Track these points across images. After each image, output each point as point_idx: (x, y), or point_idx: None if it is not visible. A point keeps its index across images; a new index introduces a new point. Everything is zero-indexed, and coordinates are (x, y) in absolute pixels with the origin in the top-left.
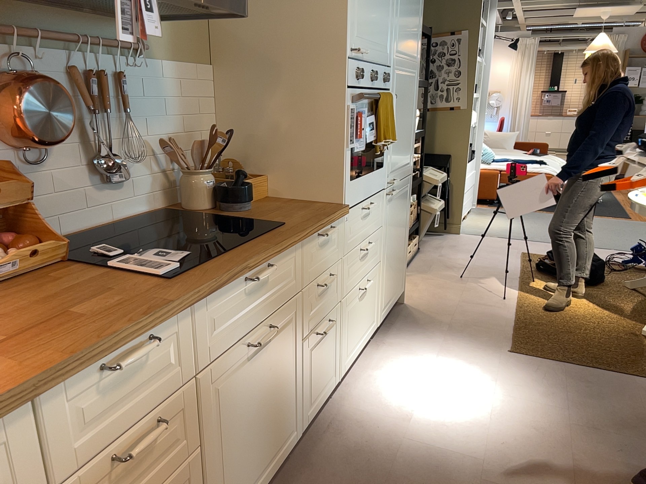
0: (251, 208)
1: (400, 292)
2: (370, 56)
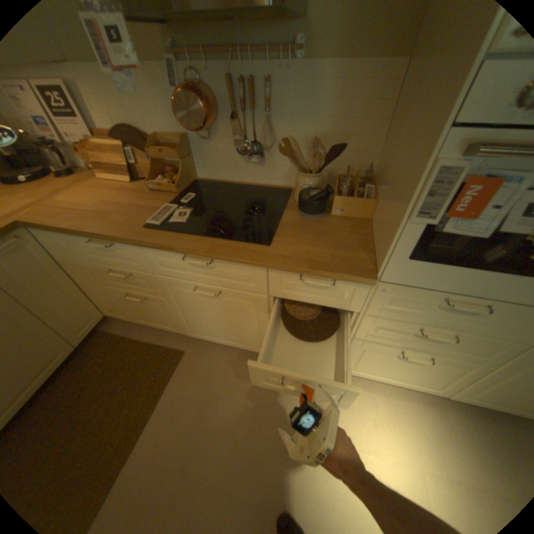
0: (313, 220)
1: None
2: None
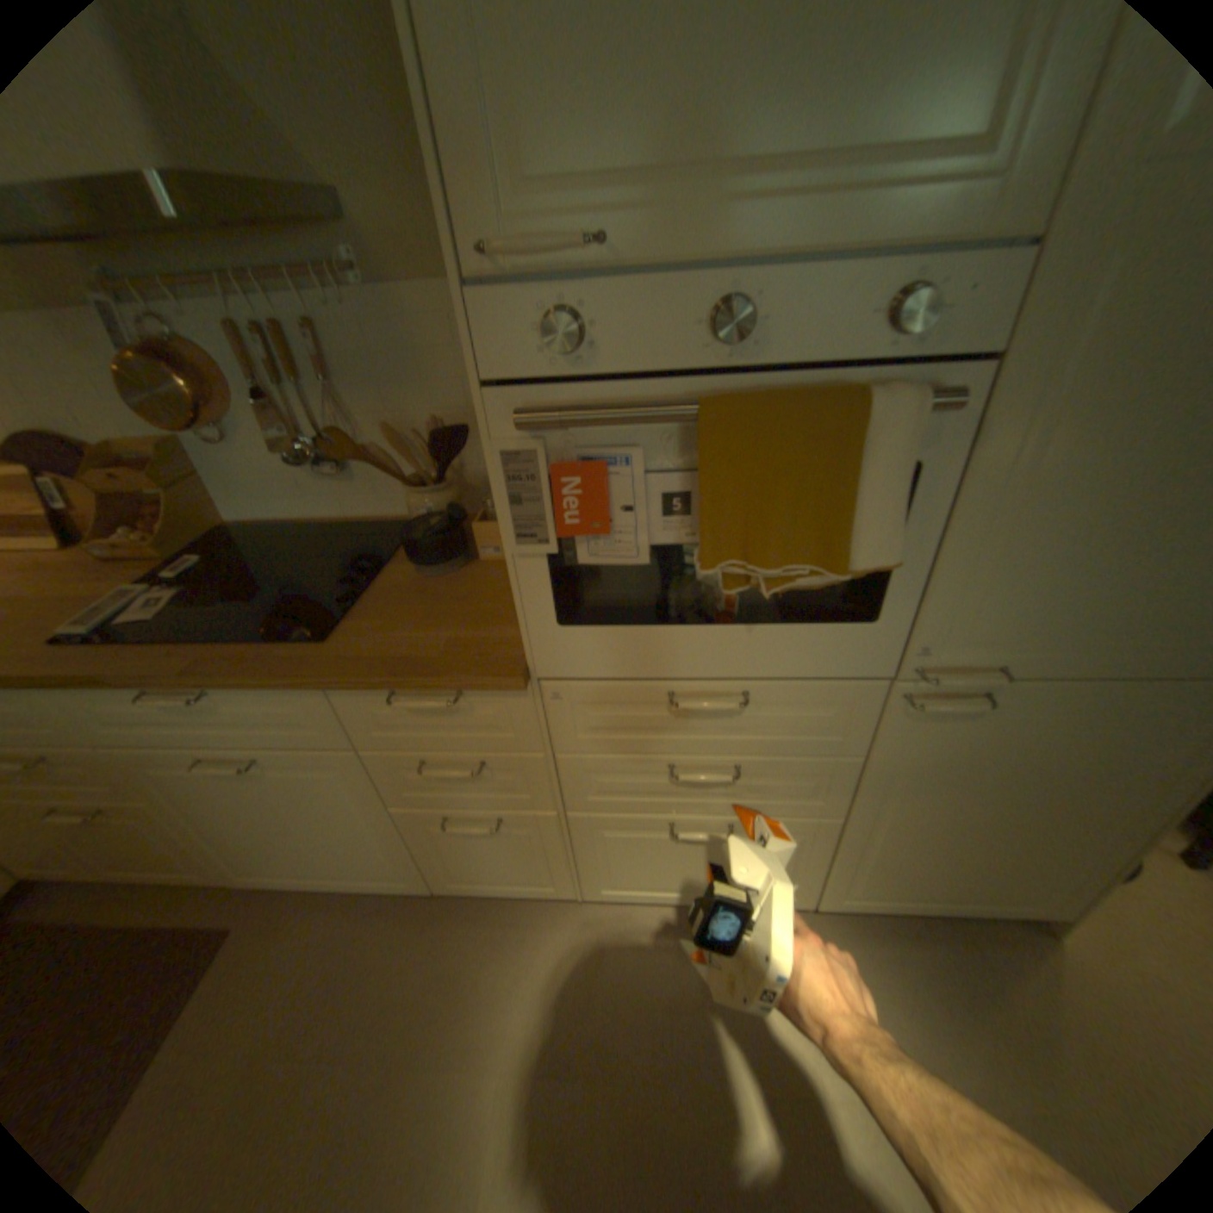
0: (436, 577)
1: (1029, 915)
2: (696, 227)
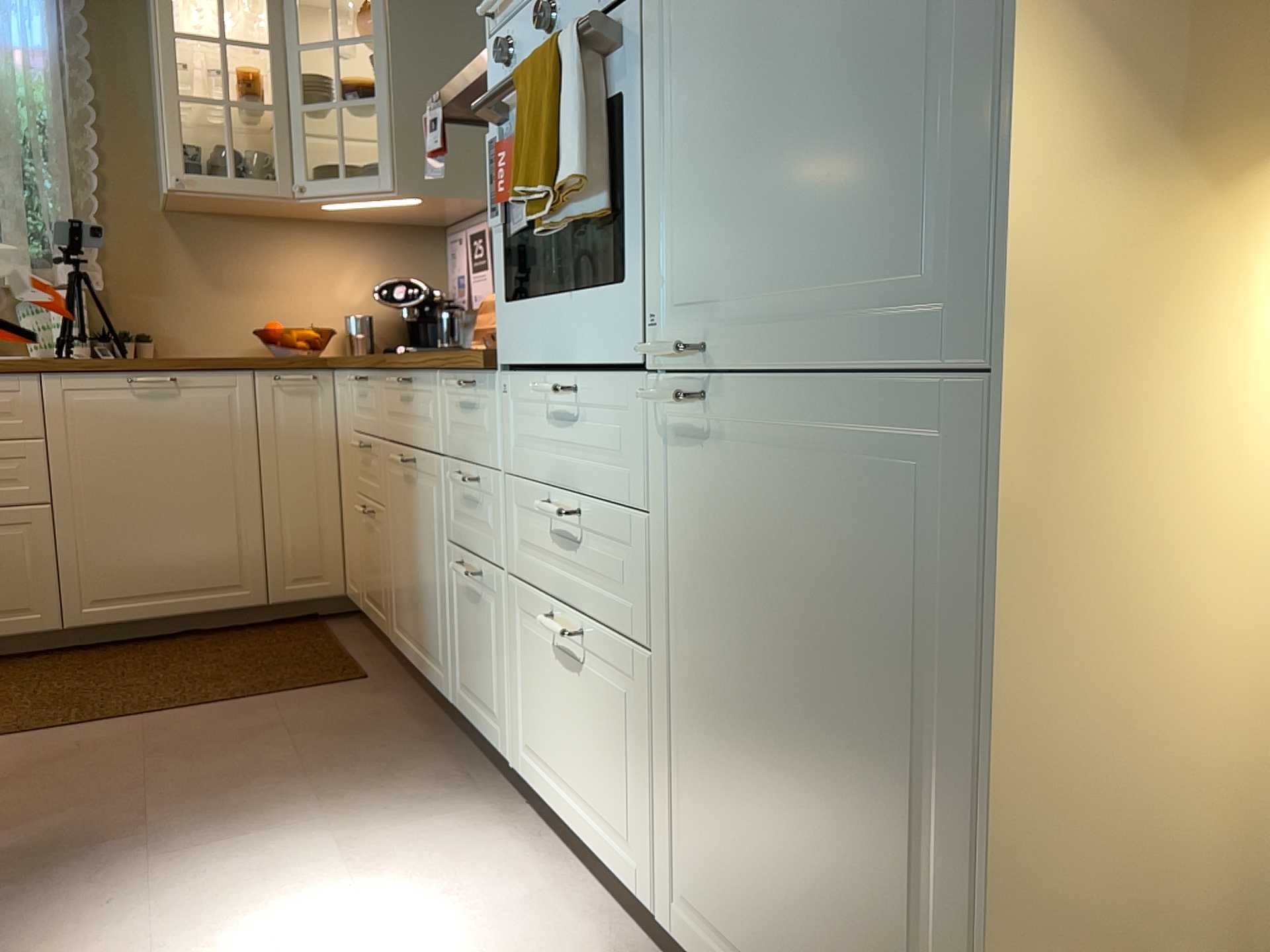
0: None
1: None
2: None
